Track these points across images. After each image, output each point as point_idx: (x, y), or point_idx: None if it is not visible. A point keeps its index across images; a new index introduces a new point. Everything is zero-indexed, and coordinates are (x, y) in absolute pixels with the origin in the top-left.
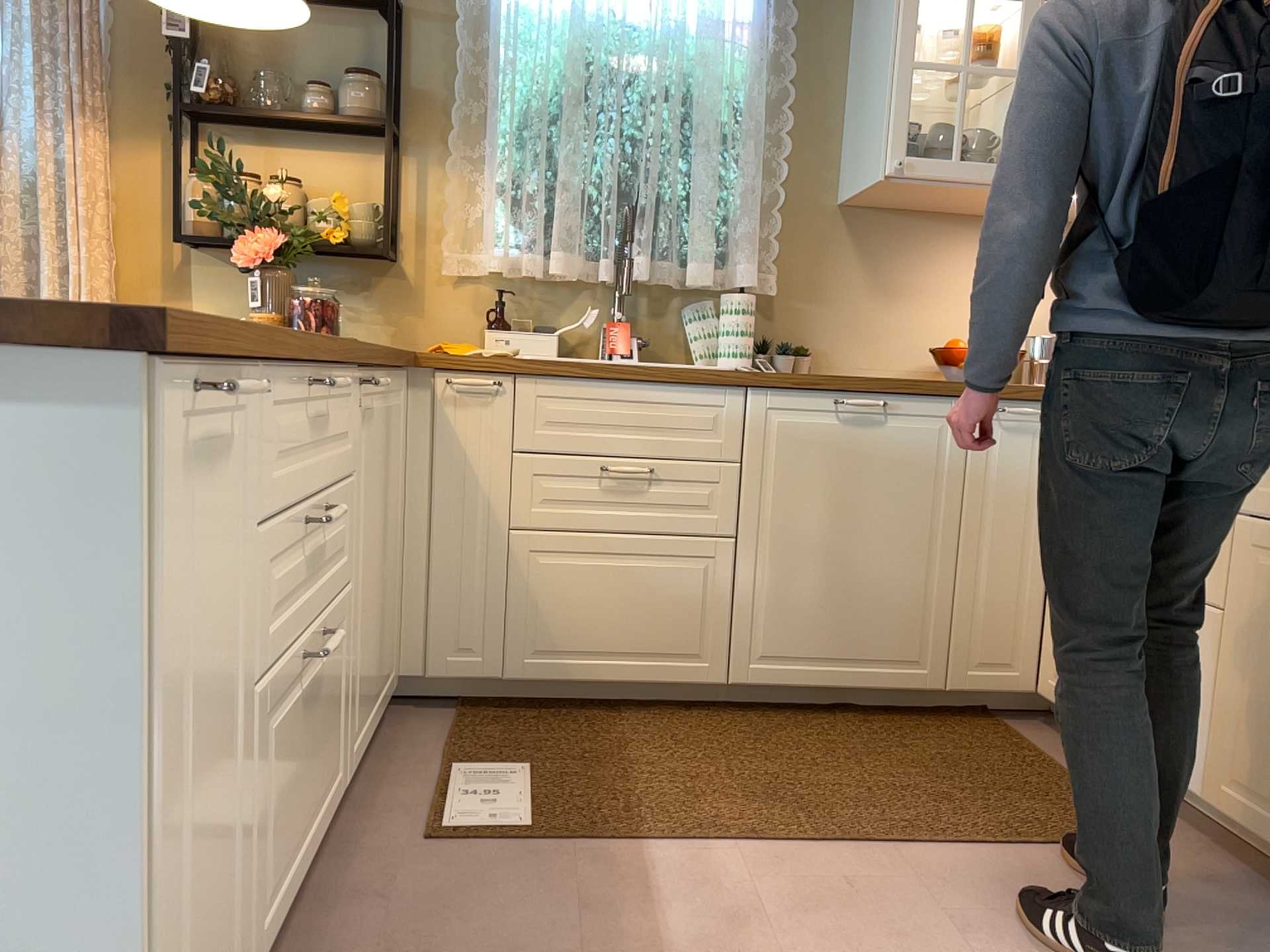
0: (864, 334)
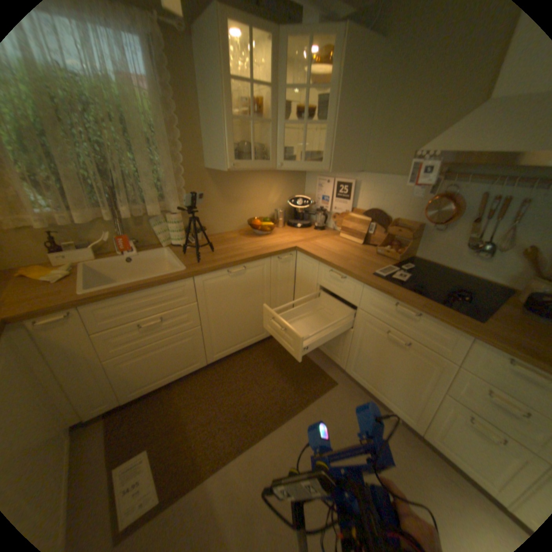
0: (222, 218)
